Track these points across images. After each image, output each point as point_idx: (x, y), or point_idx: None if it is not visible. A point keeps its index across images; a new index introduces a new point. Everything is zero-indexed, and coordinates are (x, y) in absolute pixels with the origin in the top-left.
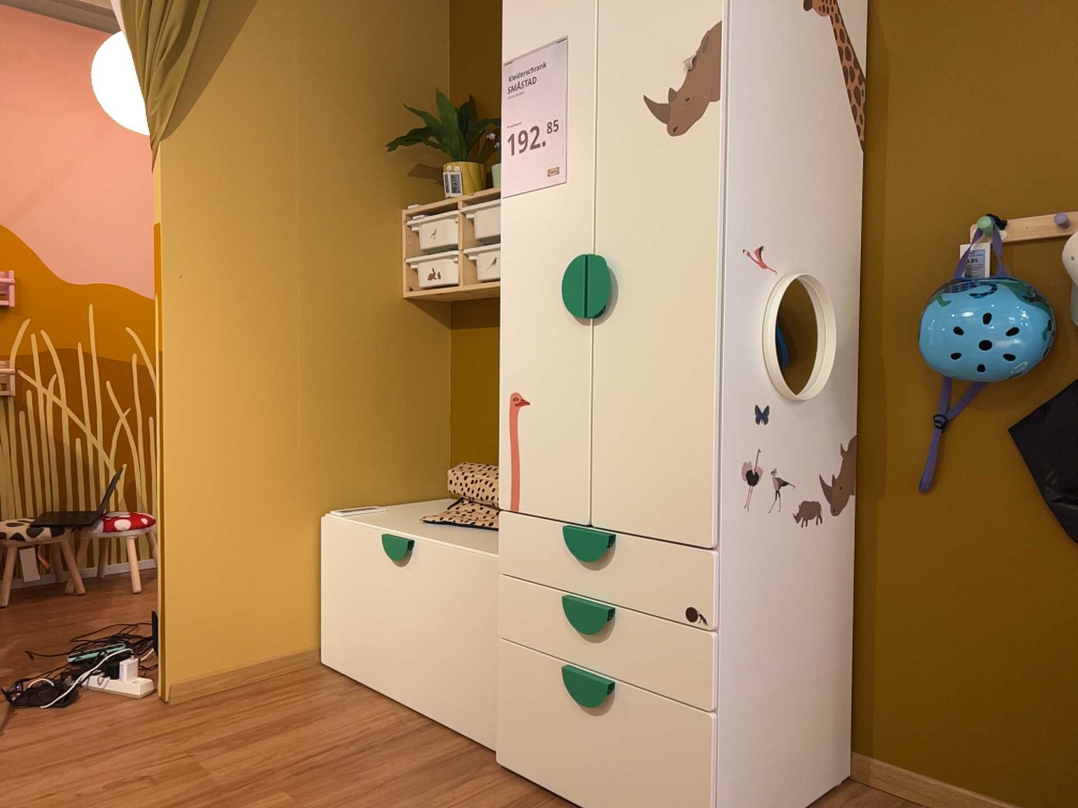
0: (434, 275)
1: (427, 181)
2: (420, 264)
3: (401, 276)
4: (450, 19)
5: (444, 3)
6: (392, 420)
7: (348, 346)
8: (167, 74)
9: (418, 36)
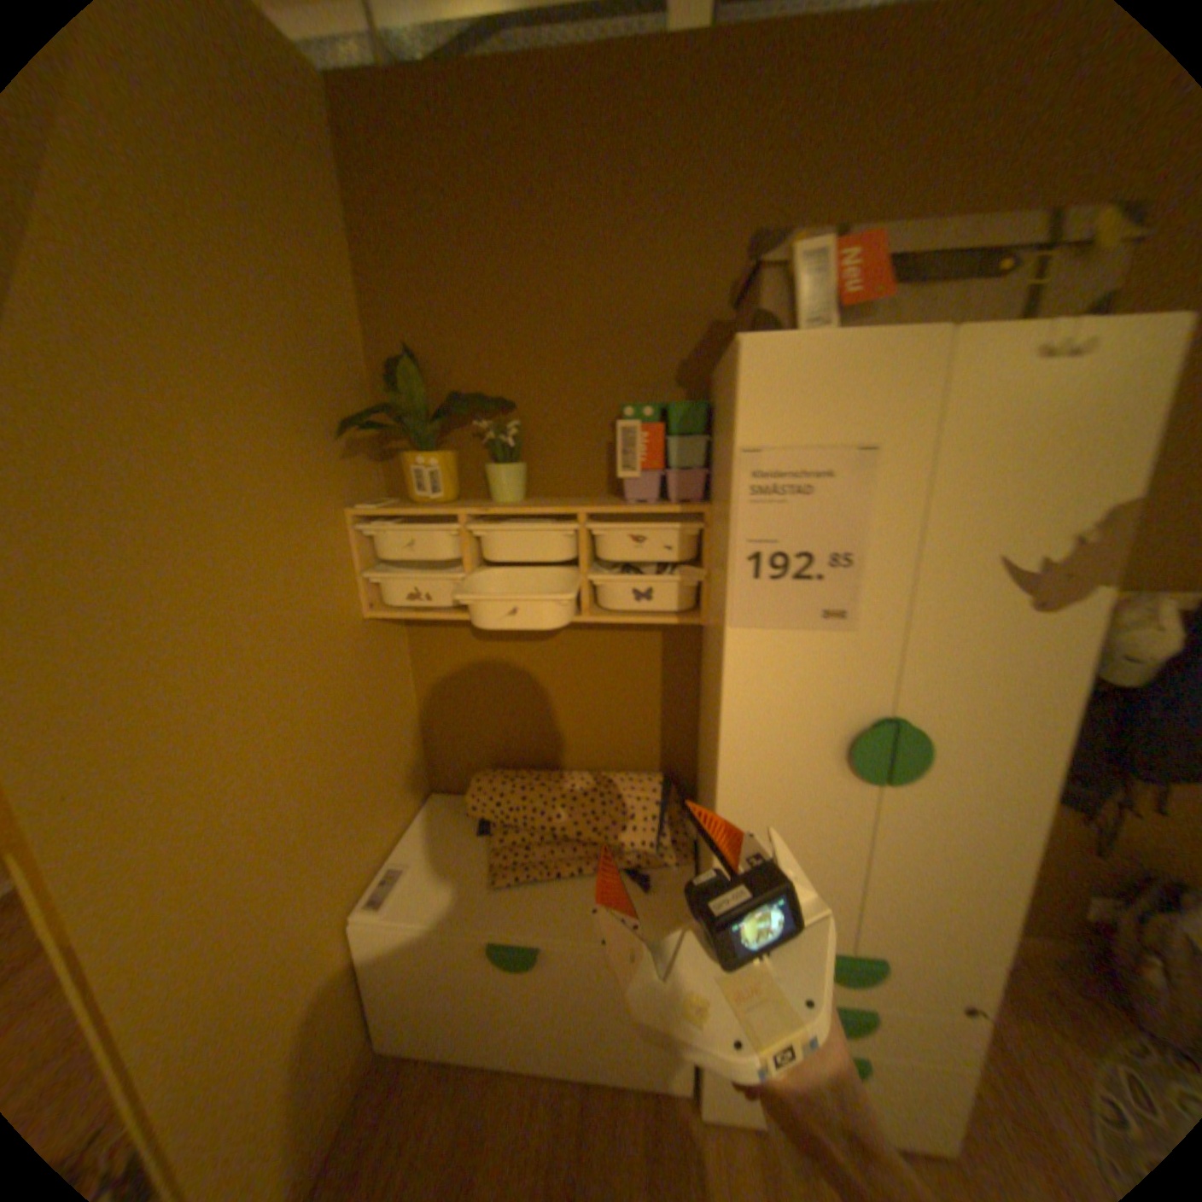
0: (419, 596)
1: (360, 458)
2: (392, 580)
3: (360, 594)
4: (343, 212)
5: (333, 184)
6: (380, 760)
7: (328, 715)
8: None
9: (315, 238)
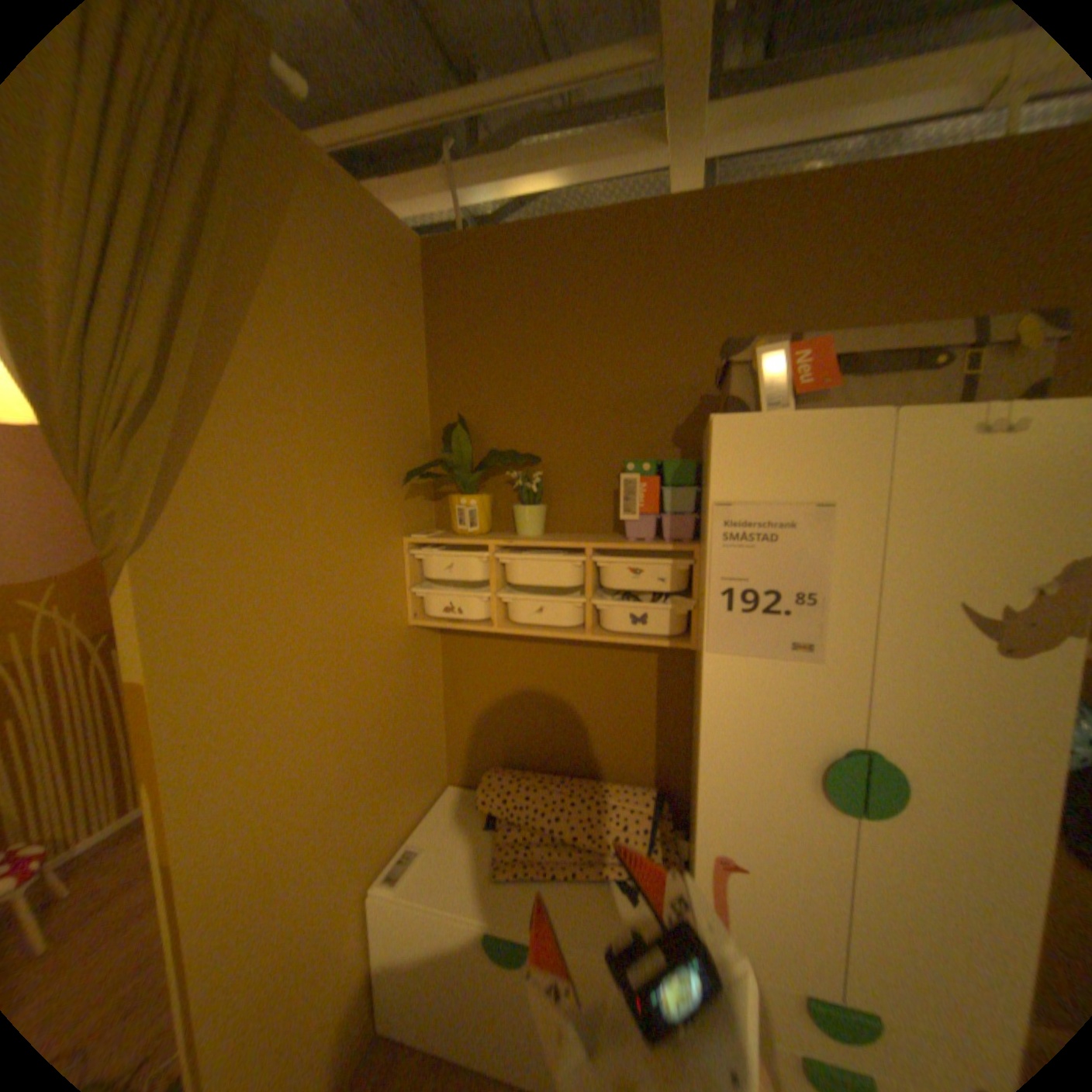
0: (453, 609)
1: (418, 498)
2: (433, 595)
3: (407, 605)
4: (424, 324)
5: (419, 306)
6: (409, 748)
7: (372, 704)
8: (121, 443)
9: (403, 343)
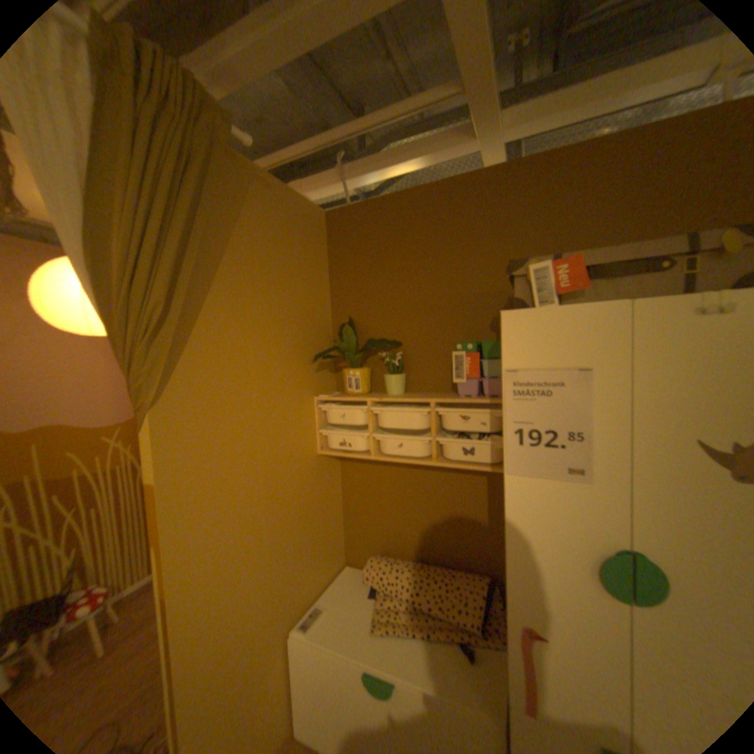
0: (345, 444)
1: (324, 372)
2: (332, 434)
3: (316, 441)
4: (328, 262)
5: (324, 252)
6: (318, 538)
7: (292, 506)
8: (146, 346)
9: (313, 276)
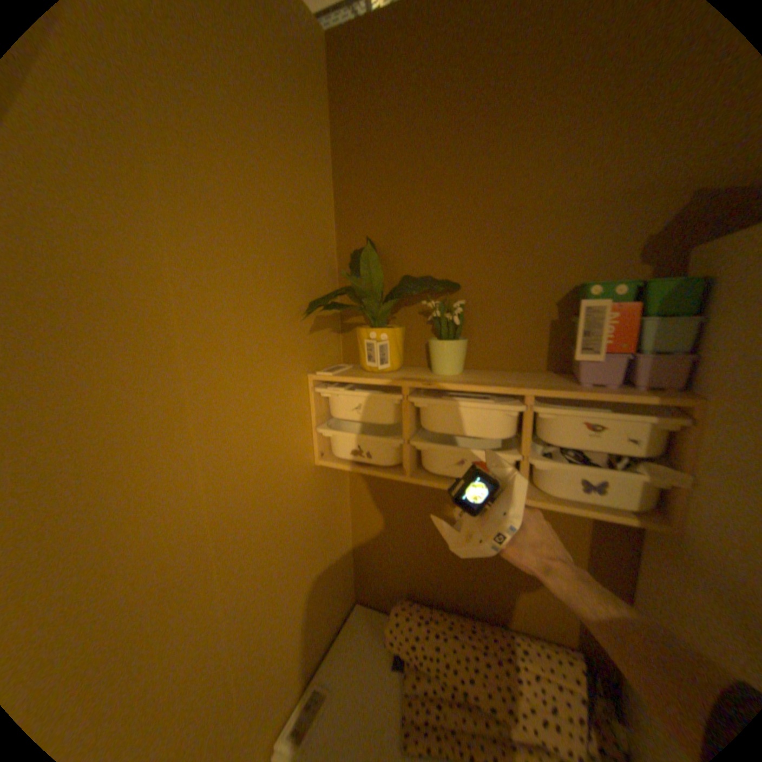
0: (361, 452)
1: (324, 330)
2: (340, 435)
3: (313, 444)
4: (330, 135)
5: (324, 113)
6: (318, 585)
7: (275, 557)
8: None
9: (305, 153)
